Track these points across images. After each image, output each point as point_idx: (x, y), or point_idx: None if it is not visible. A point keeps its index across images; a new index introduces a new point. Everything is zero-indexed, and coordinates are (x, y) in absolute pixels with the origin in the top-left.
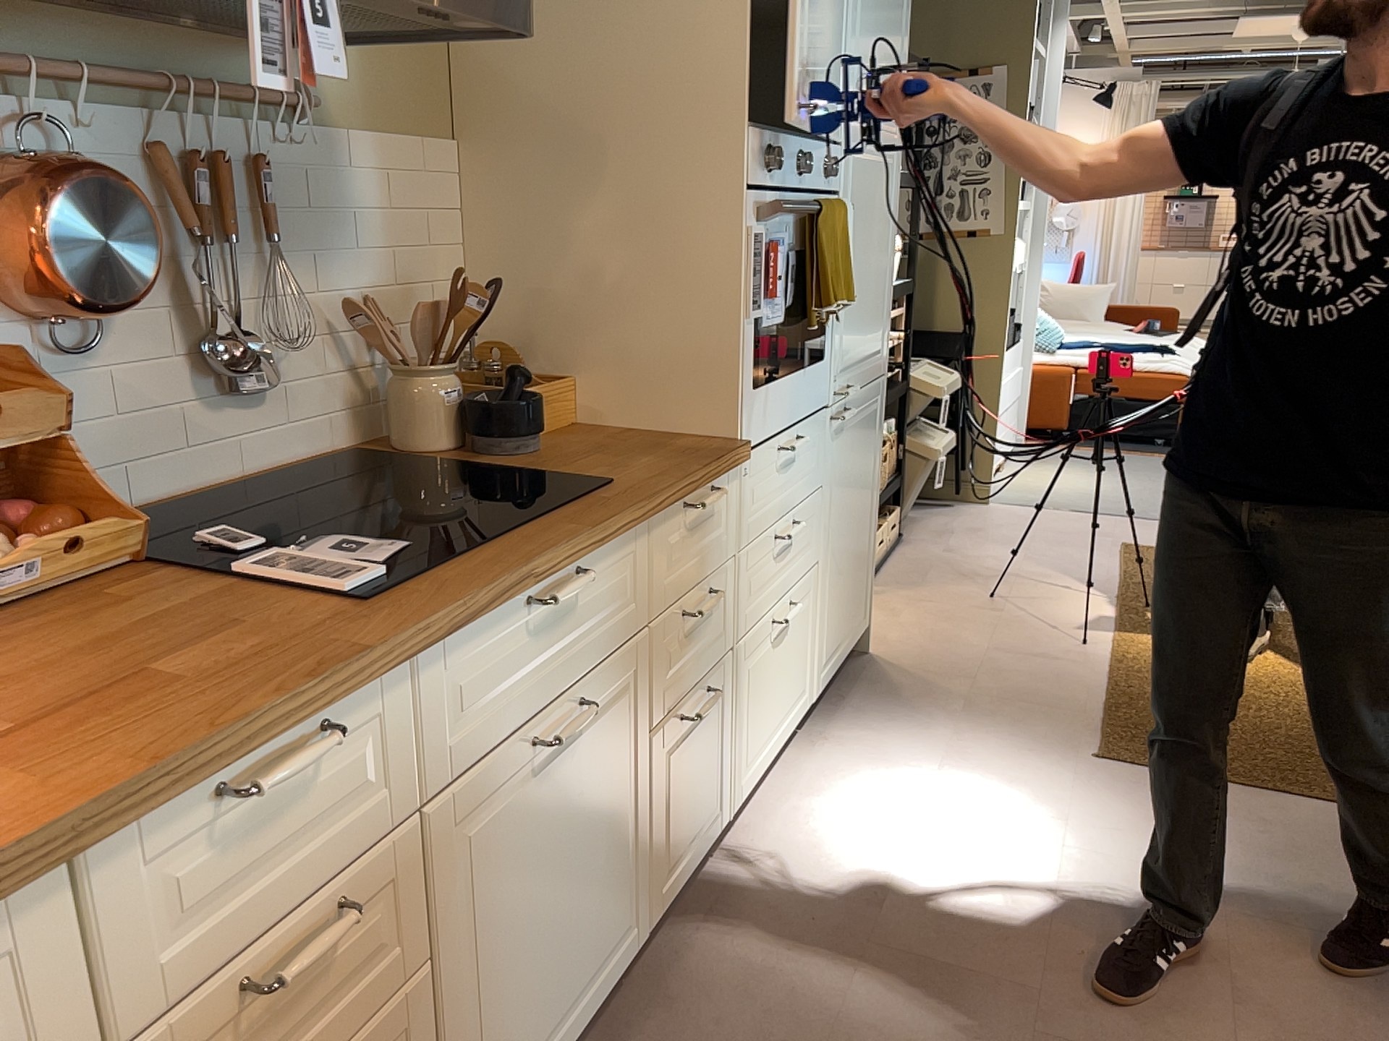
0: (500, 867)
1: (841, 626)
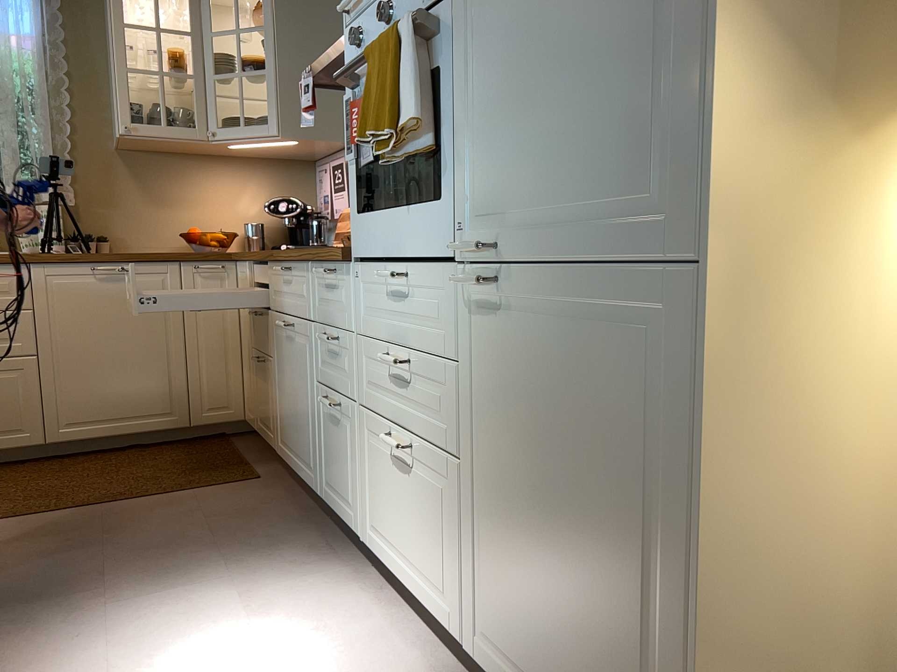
0: (280, 356)
1: (537, 664)
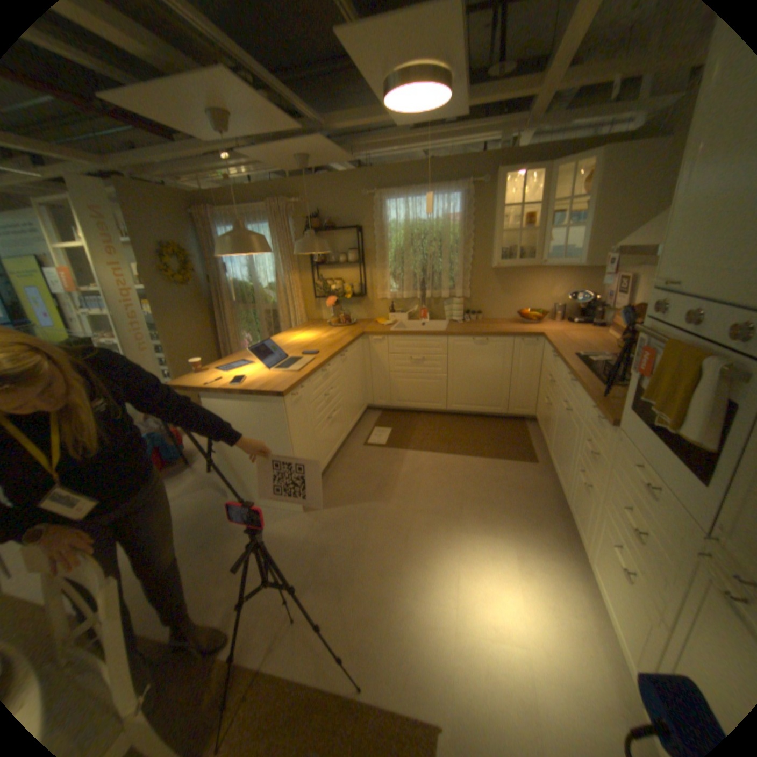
0: (560, 415)
1: None
